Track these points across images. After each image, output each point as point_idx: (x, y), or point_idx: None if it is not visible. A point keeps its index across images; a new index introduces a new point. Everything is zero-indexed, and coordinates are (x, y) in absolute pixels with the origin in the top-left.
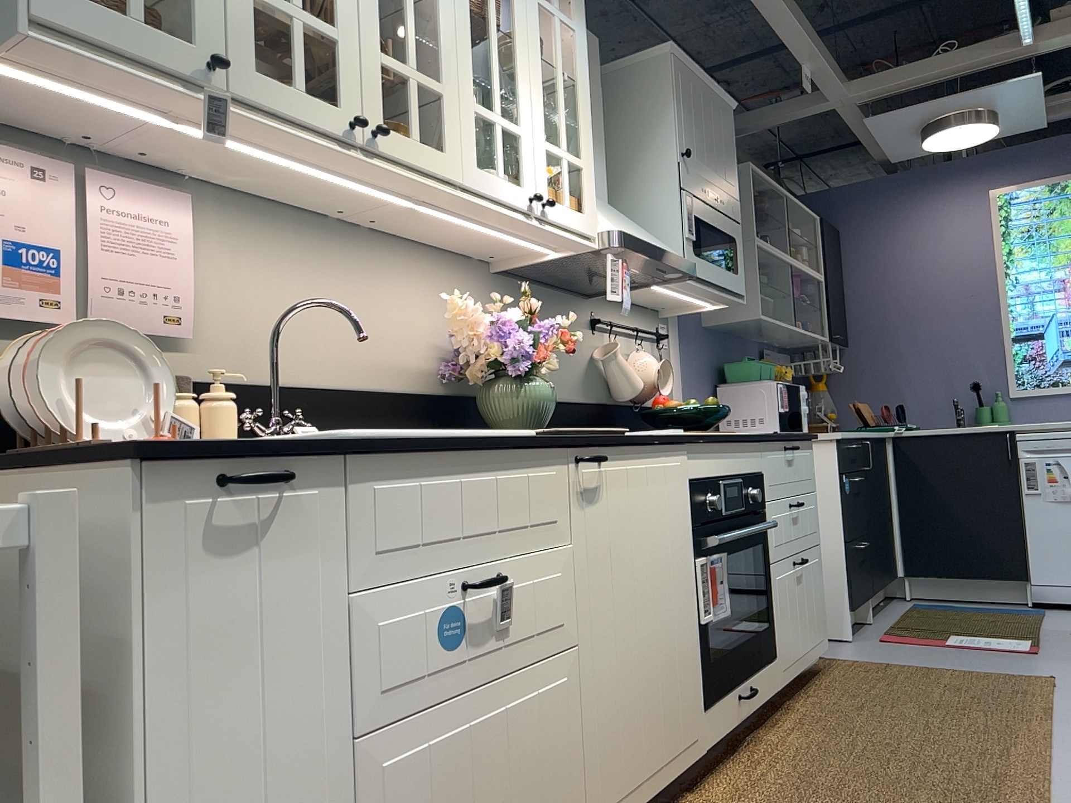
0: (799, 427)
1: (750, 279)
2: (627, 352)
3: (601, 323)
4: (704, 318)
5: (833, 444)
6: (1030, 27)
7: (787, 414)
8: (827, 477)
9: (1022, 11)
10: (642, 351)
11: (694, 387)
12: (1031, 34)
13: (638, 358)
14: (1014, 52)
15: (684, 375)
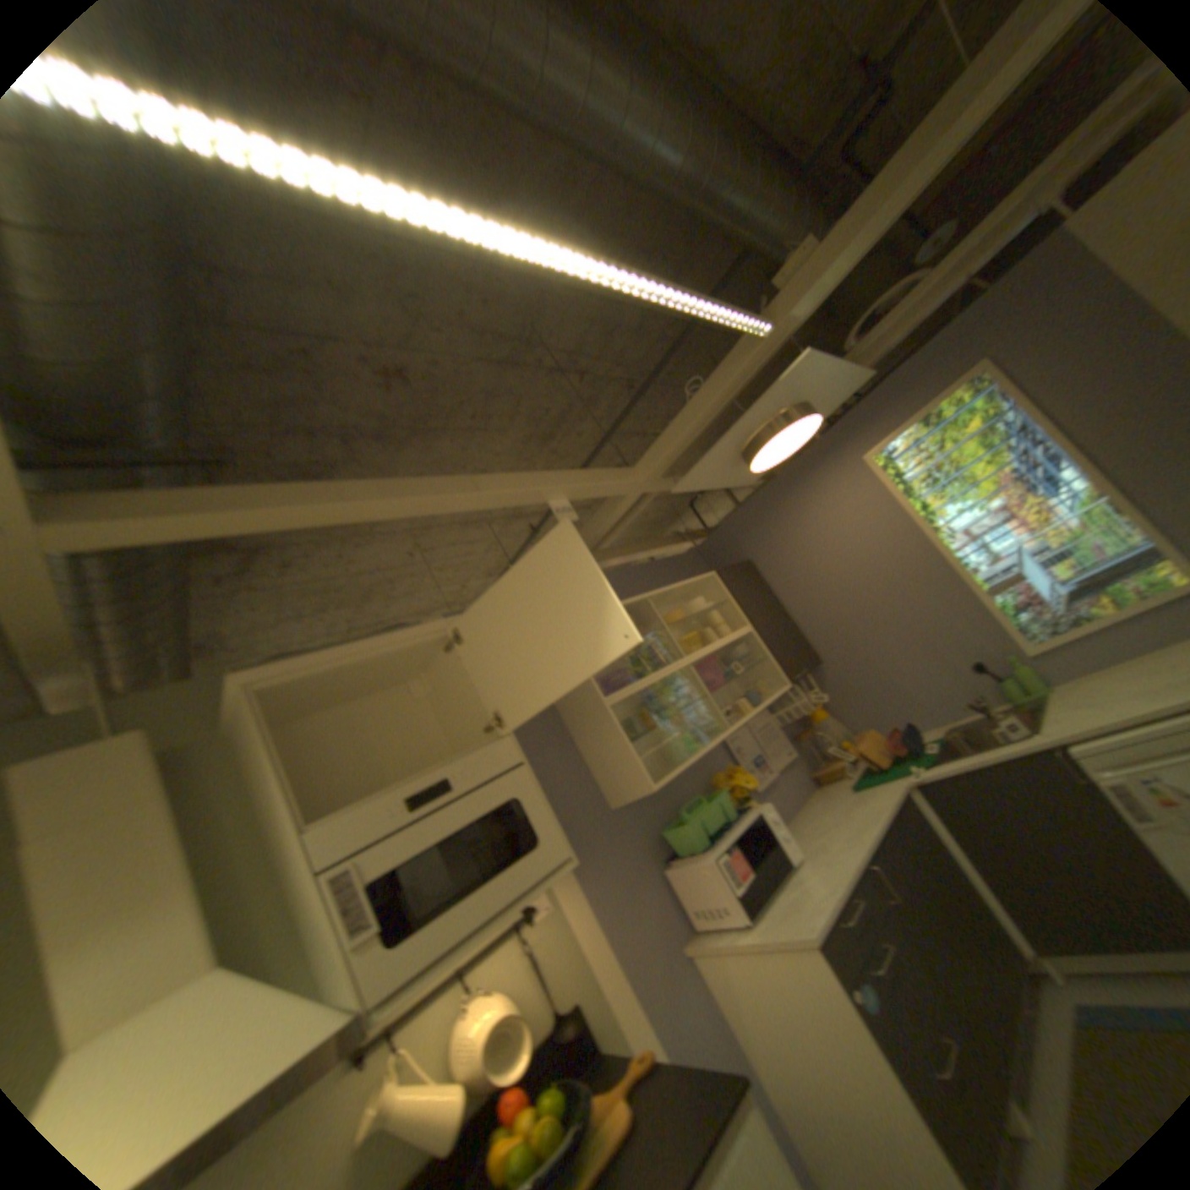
0: (784, 870)
1: (622, 749)
2: (458, 1016)
3: (364, 1052)
4: (608, 801)
5: (815, 953)
6: (752, 316)
7: (750, 890)
8: (835, 1002)
9: (719, 311)
10: (475, 1002)
11: (622, 912)
12: (759, 321)
13: (461, 1038)
14: (762, 346)
15: (596, 917)
